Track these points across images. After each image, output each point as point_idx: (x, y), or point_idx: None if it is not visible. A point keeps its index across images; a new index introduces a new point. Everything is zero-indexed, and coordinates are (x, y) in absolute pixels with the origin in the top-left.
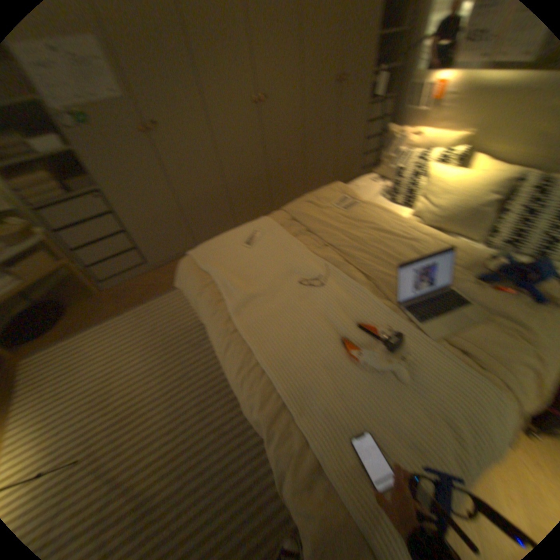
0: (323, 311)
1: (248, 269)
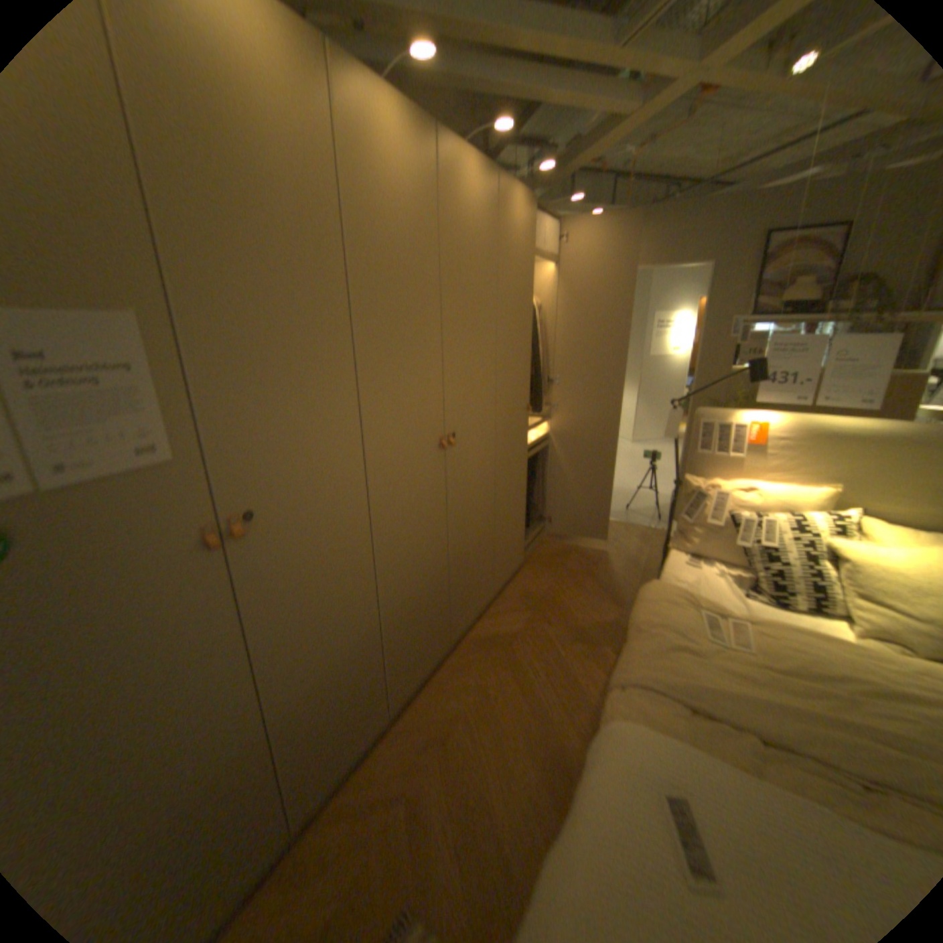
0: None
1: None
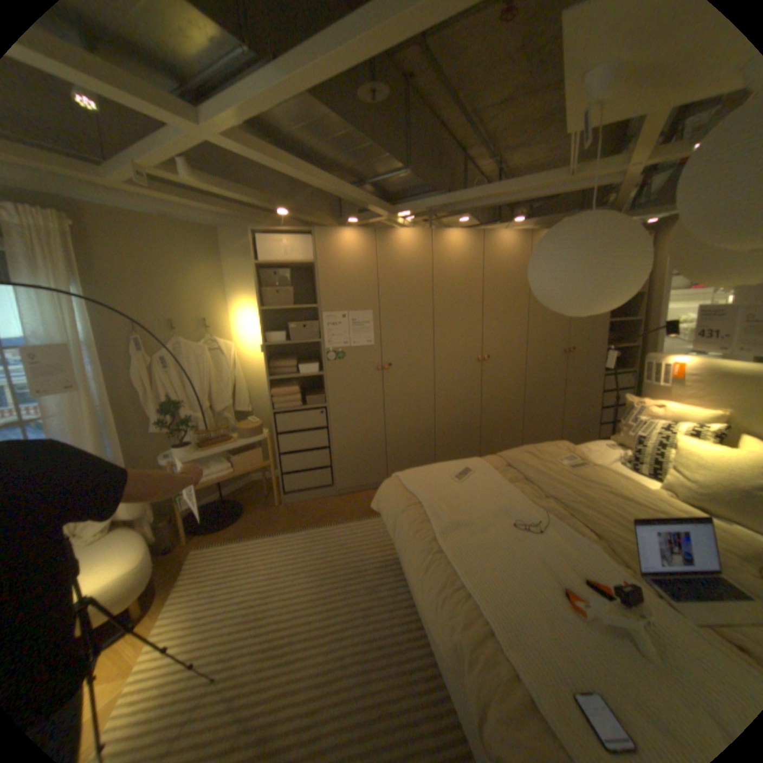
0: (543, 558)
1: (459, 502)
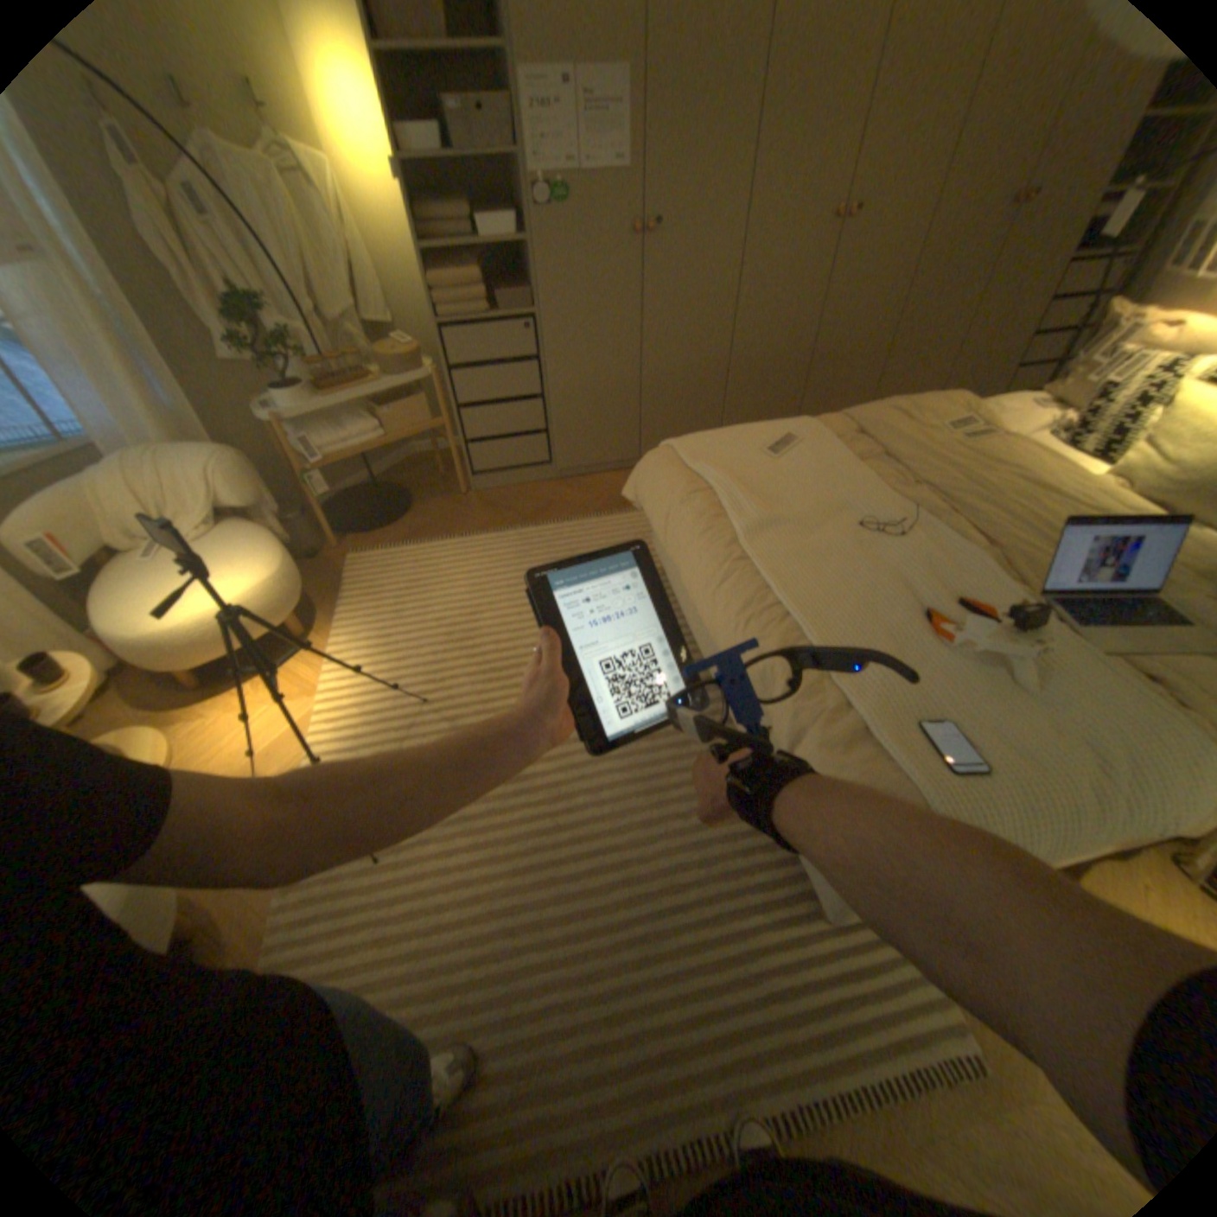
0: (898, 569)
1: (771, 488)
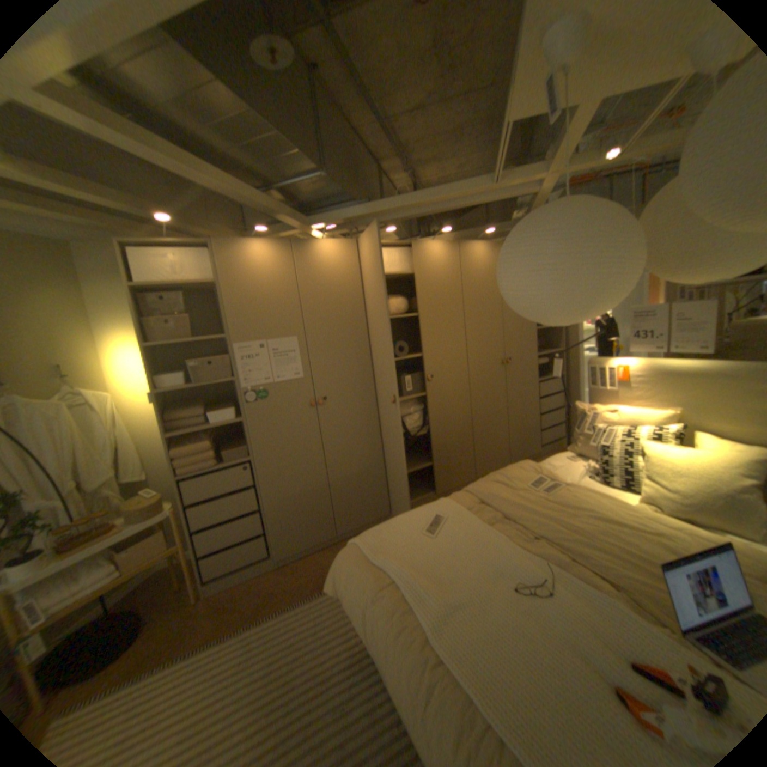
0: (569, 639)
1: (440, 568)
